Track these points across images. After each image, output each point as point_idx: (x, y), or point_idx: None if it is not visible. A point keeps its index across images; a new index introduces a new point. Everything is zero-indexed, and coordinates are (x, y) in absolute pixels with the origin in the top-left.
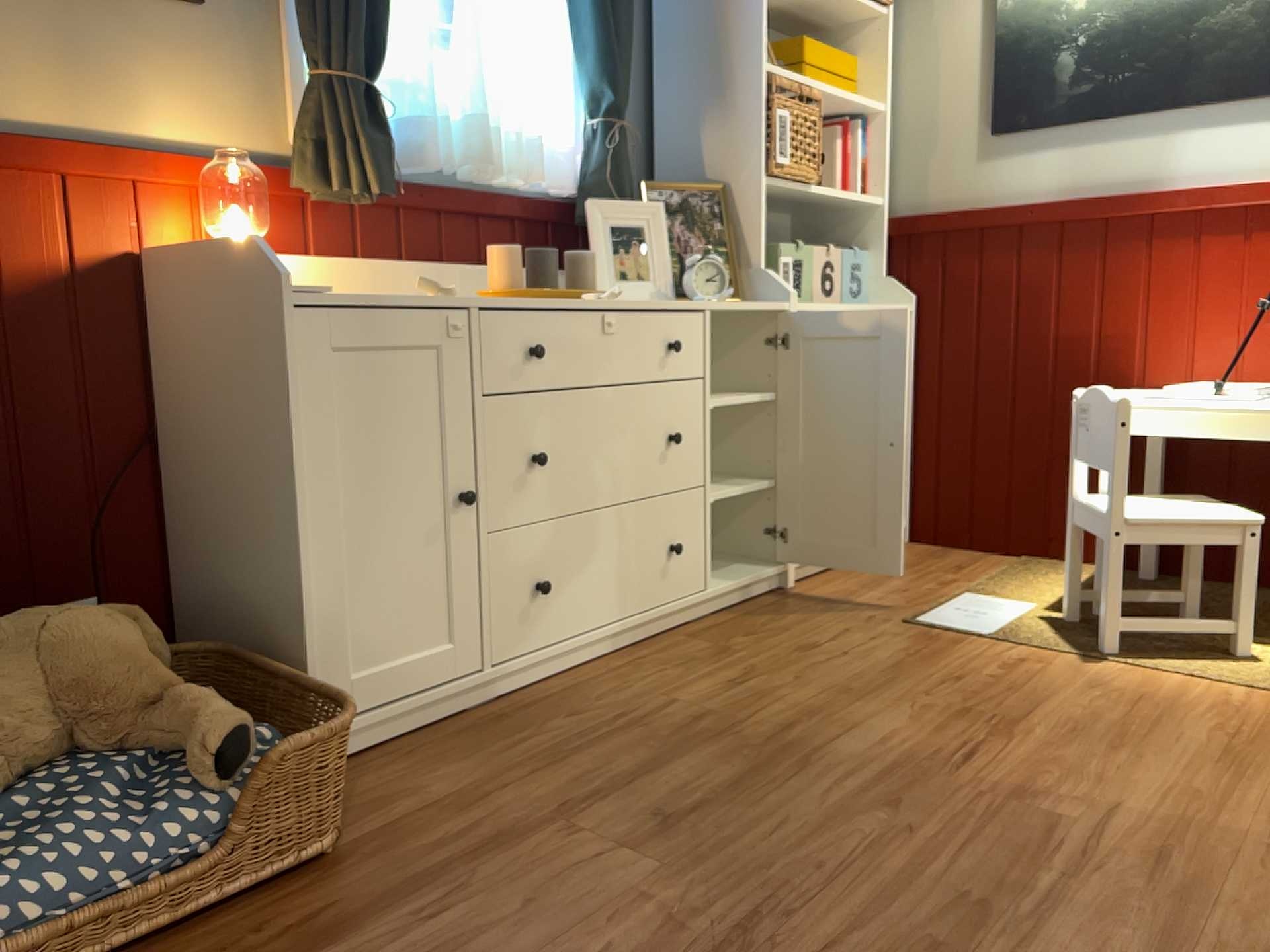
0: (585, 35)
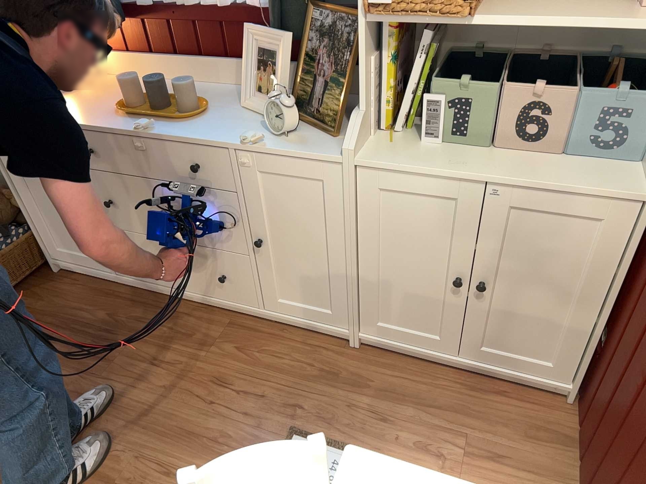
0: None
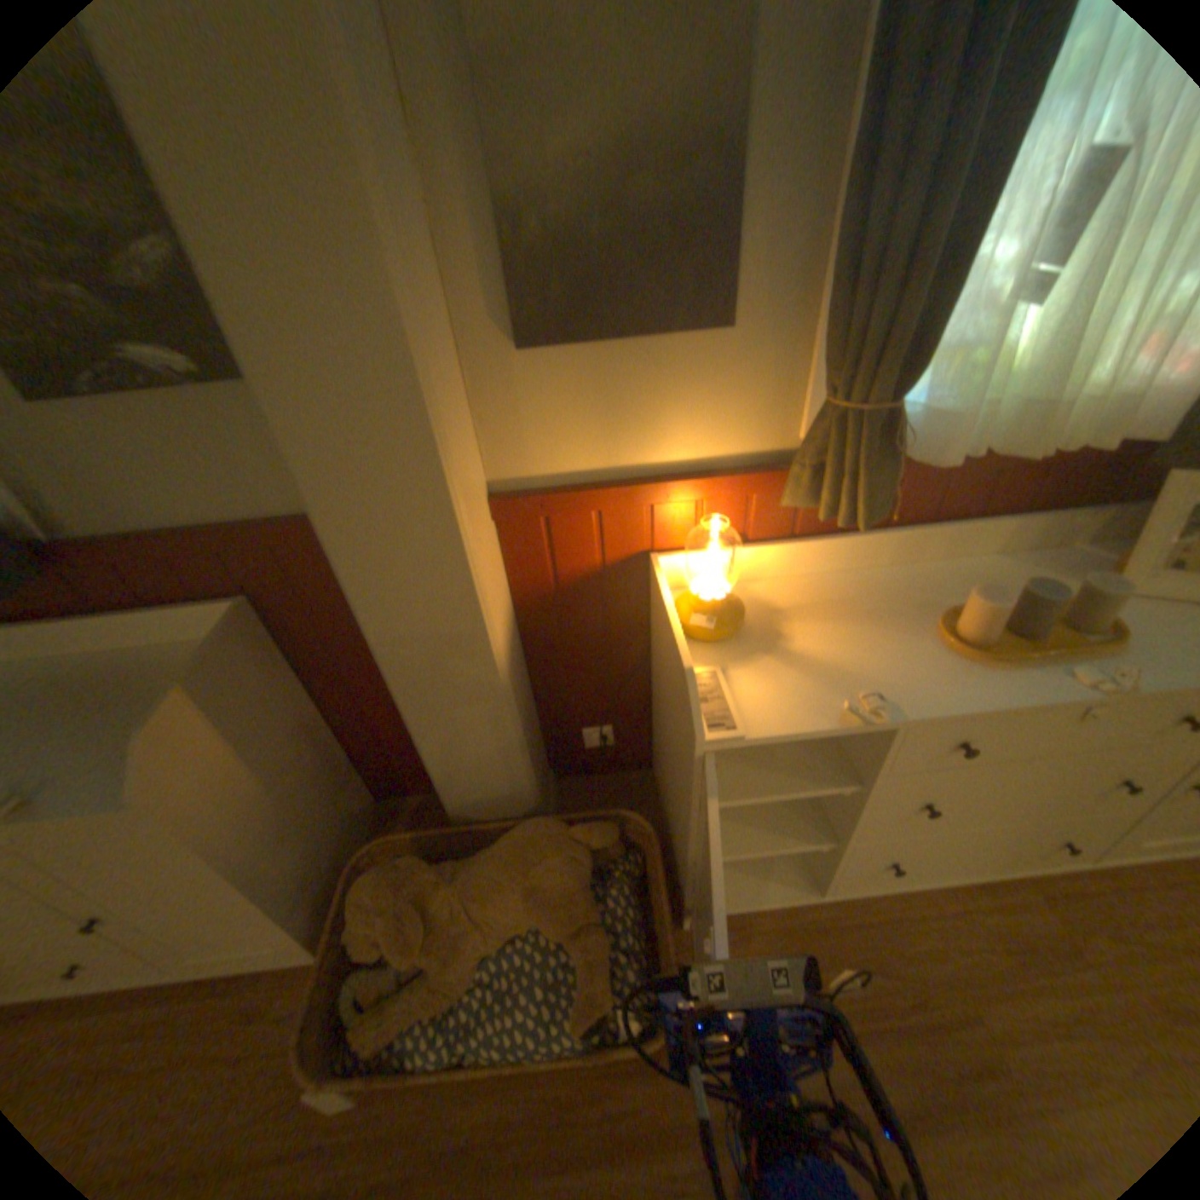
0: None
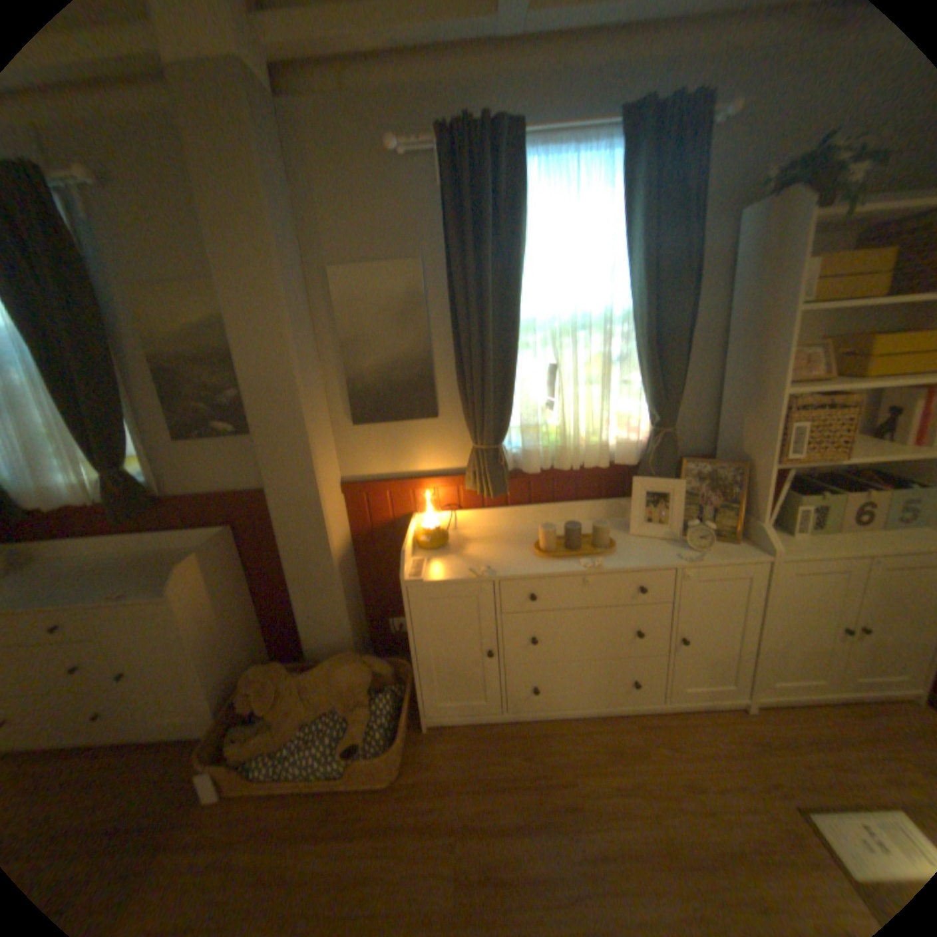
0: (646, 382)
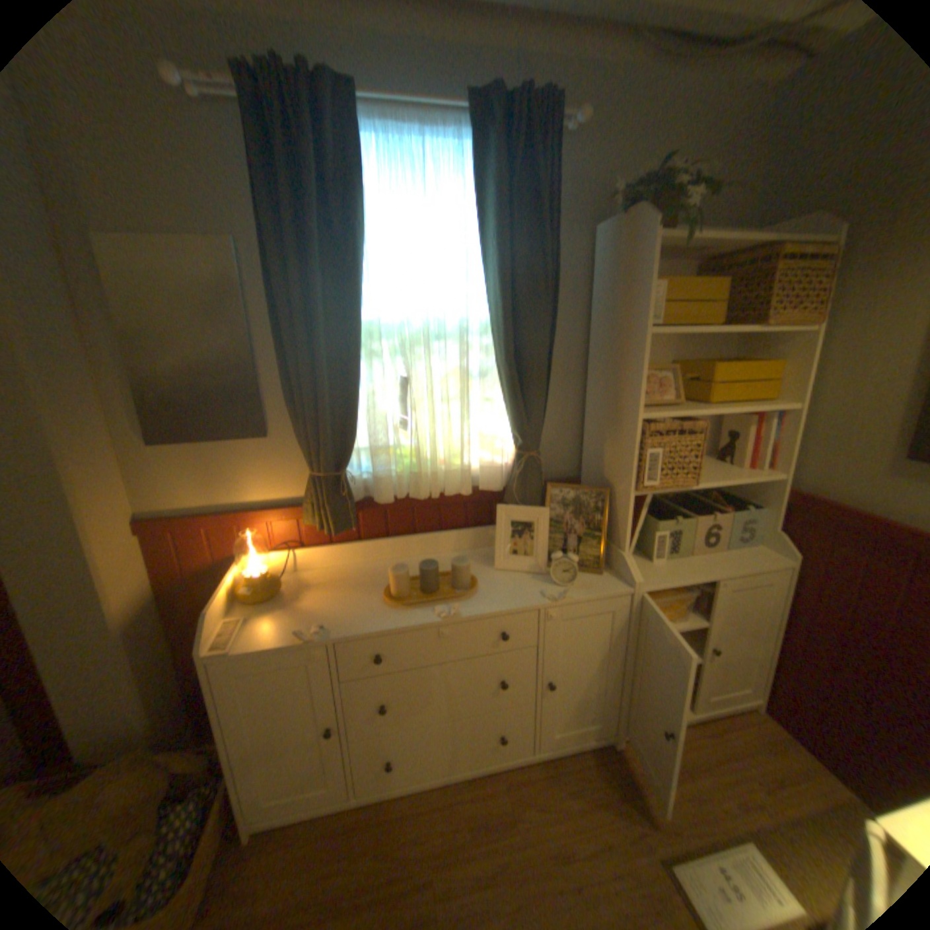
0: (507, 401)
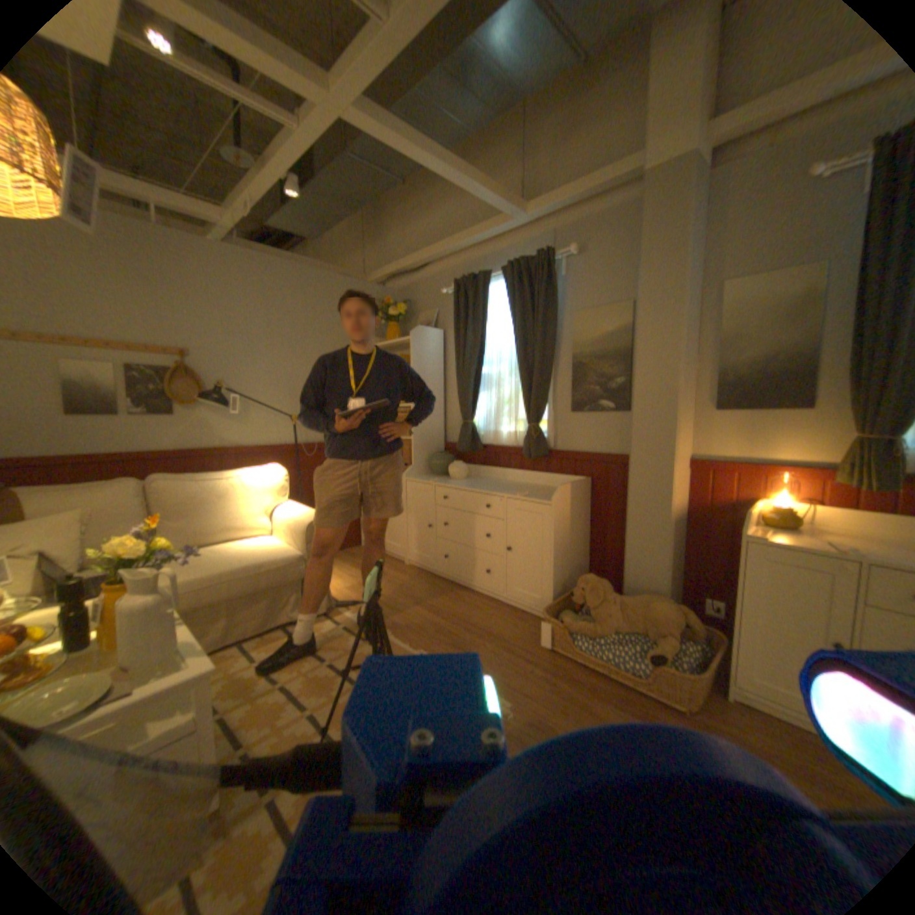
0: None
